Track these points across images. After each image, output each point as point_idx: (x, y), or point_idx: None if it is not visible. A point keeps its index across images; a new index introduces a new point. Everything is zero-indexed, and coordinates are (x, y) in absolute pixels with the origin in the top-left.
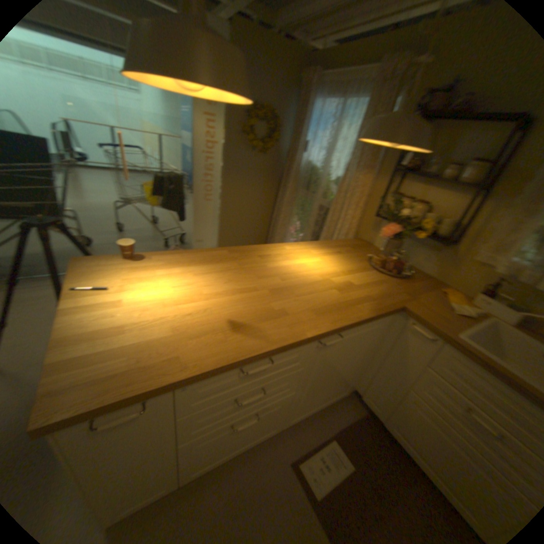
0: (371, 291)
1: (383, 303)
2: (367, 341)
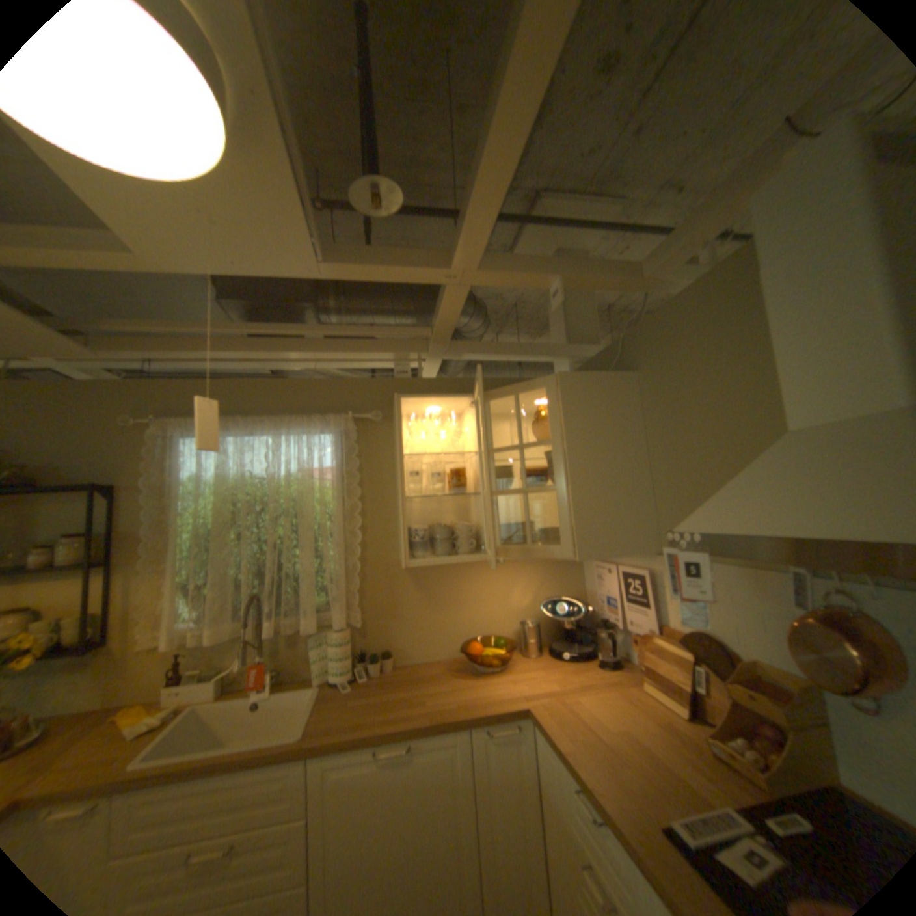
0: None
1: None
2: None
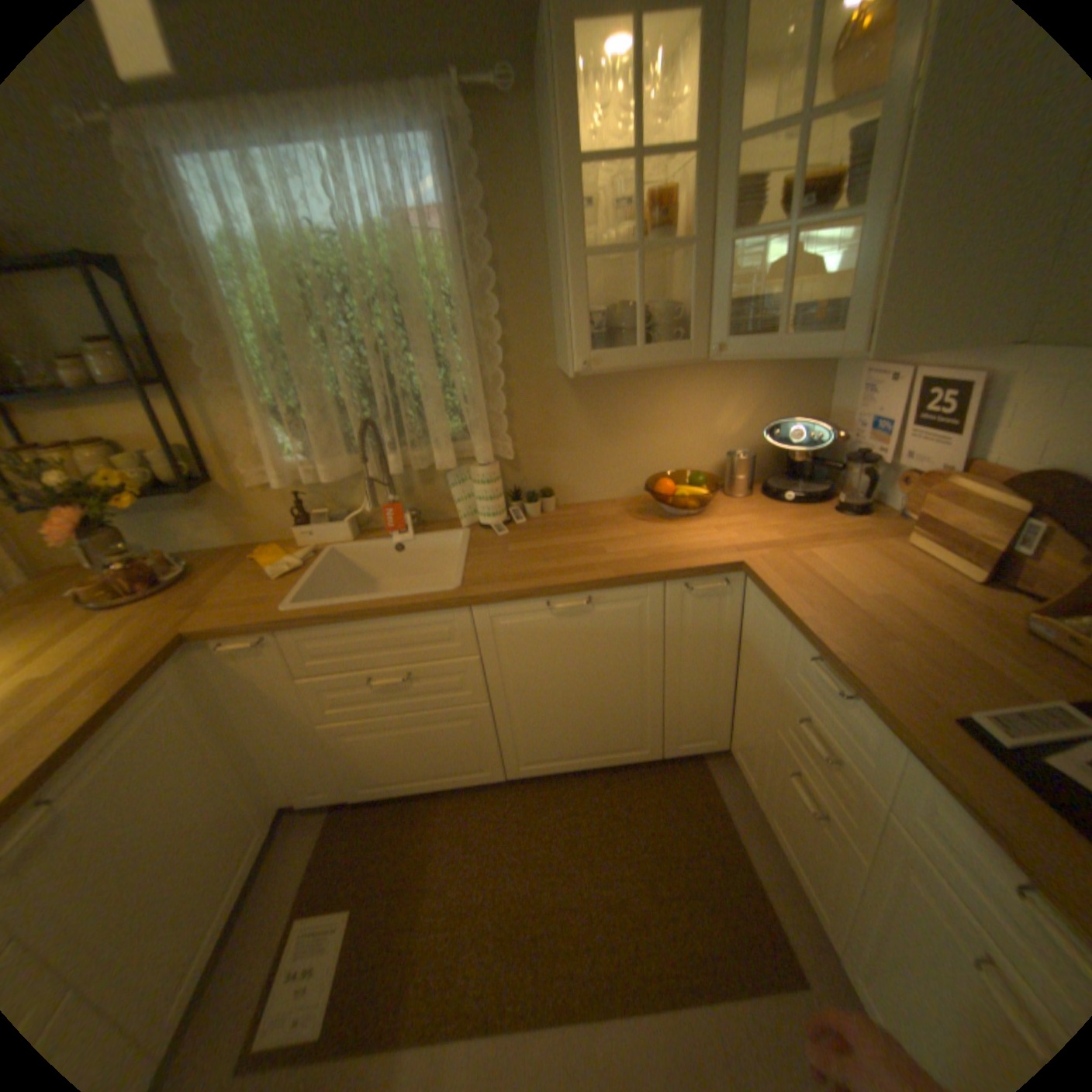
0: (91, 663)
1: (124, 664)
2: (159, 743)
